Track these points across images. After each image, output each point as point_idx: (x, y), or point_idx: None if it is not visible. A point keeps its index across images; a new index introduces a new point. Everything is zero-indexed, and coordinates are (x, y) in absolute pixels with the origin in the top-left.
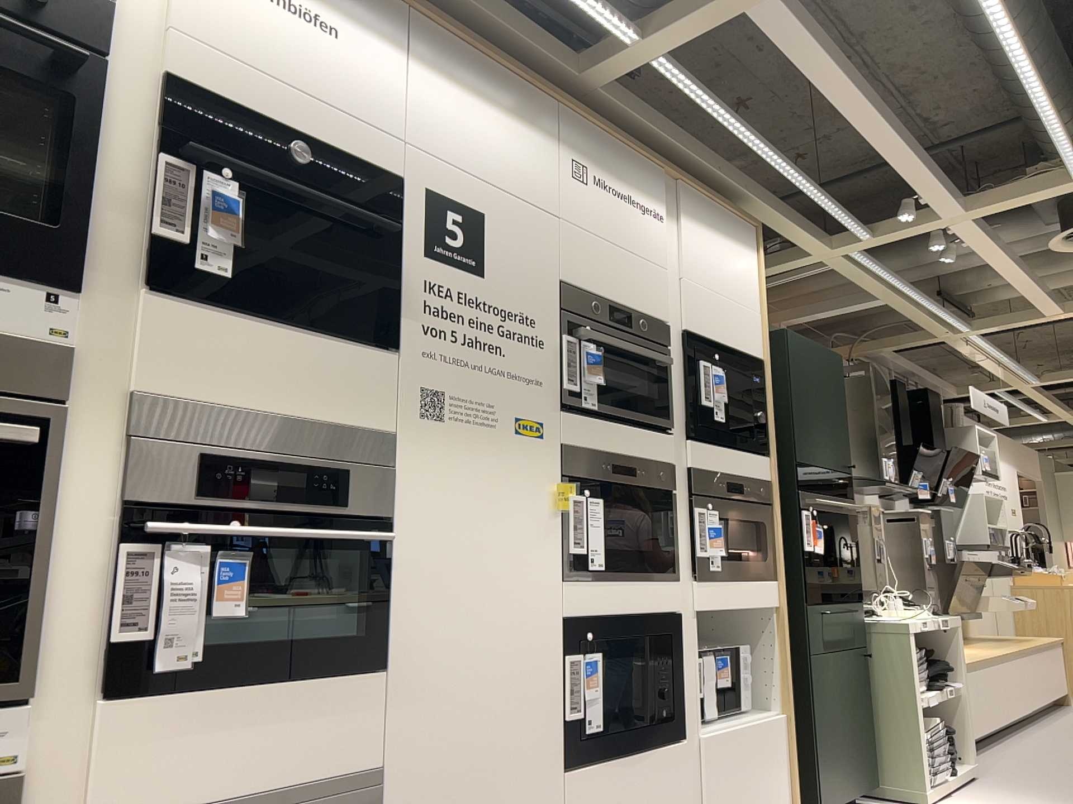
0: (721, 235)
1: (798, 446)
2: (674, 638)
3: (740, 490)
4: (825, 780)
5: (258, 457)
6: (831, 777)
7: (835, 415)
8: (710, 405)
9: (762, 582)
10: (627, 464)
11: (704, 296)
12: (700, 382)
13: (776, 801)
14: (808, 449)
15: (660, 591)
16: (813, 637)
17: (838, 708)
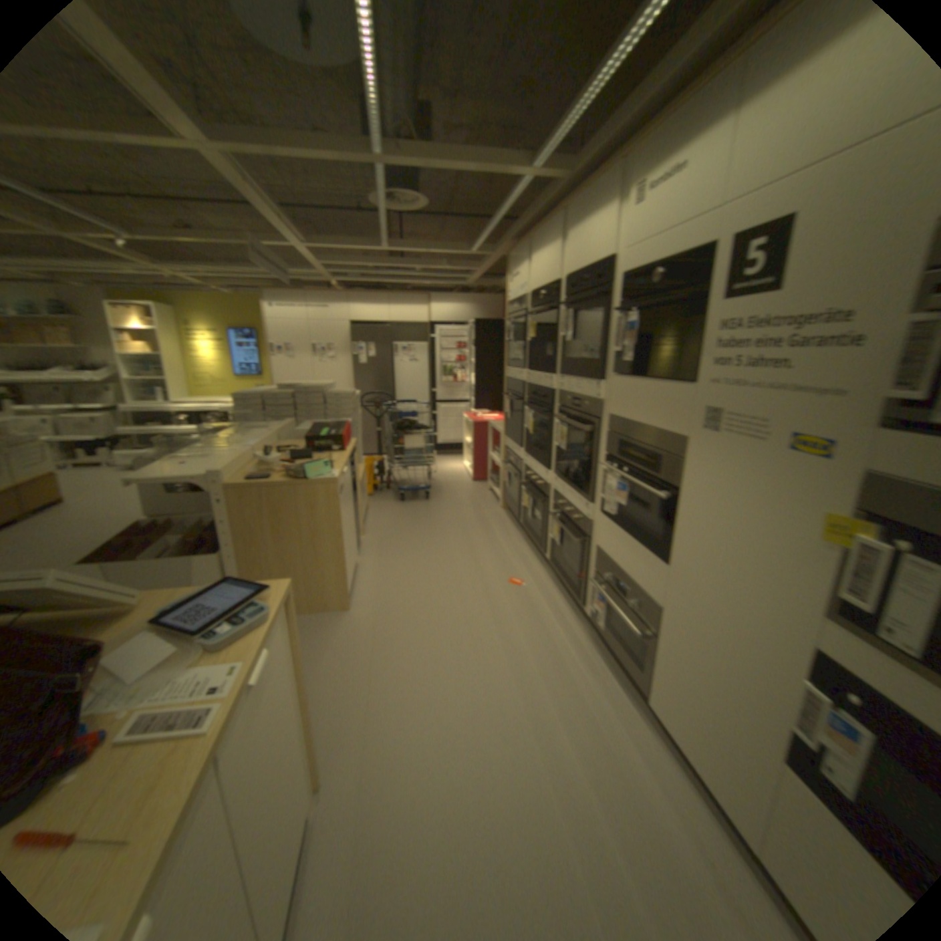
0: None
1: None
2: None
3: None
4: None
5: (639, 441)
6: None
7: None
8: None
9: None
10: None
11: None
12: None
13: None
14: None
15: None
16: None
17: None
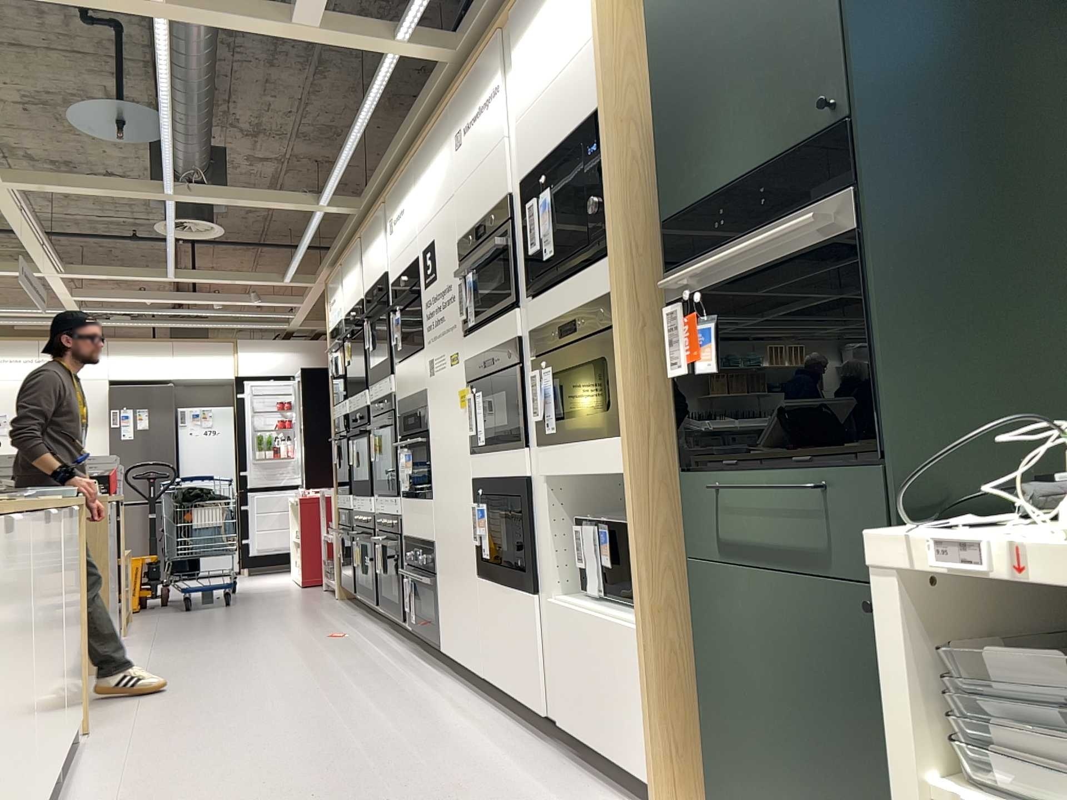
0: (547, 0)
1: (674, 186)
2: (525, 502)
3: (575, 328)
4: (726, 786)
5: (414, 413)
6: (746, 797)
7: (791, 5)
8: (539, 247)
9: (611, 441)
10: (490, 356)
11: (533, 116)
12: (532, 226)
13: (632, 734)
14: (700, 170)
15: (514, 460)
16: (703, 532)
17: (777, 689)
